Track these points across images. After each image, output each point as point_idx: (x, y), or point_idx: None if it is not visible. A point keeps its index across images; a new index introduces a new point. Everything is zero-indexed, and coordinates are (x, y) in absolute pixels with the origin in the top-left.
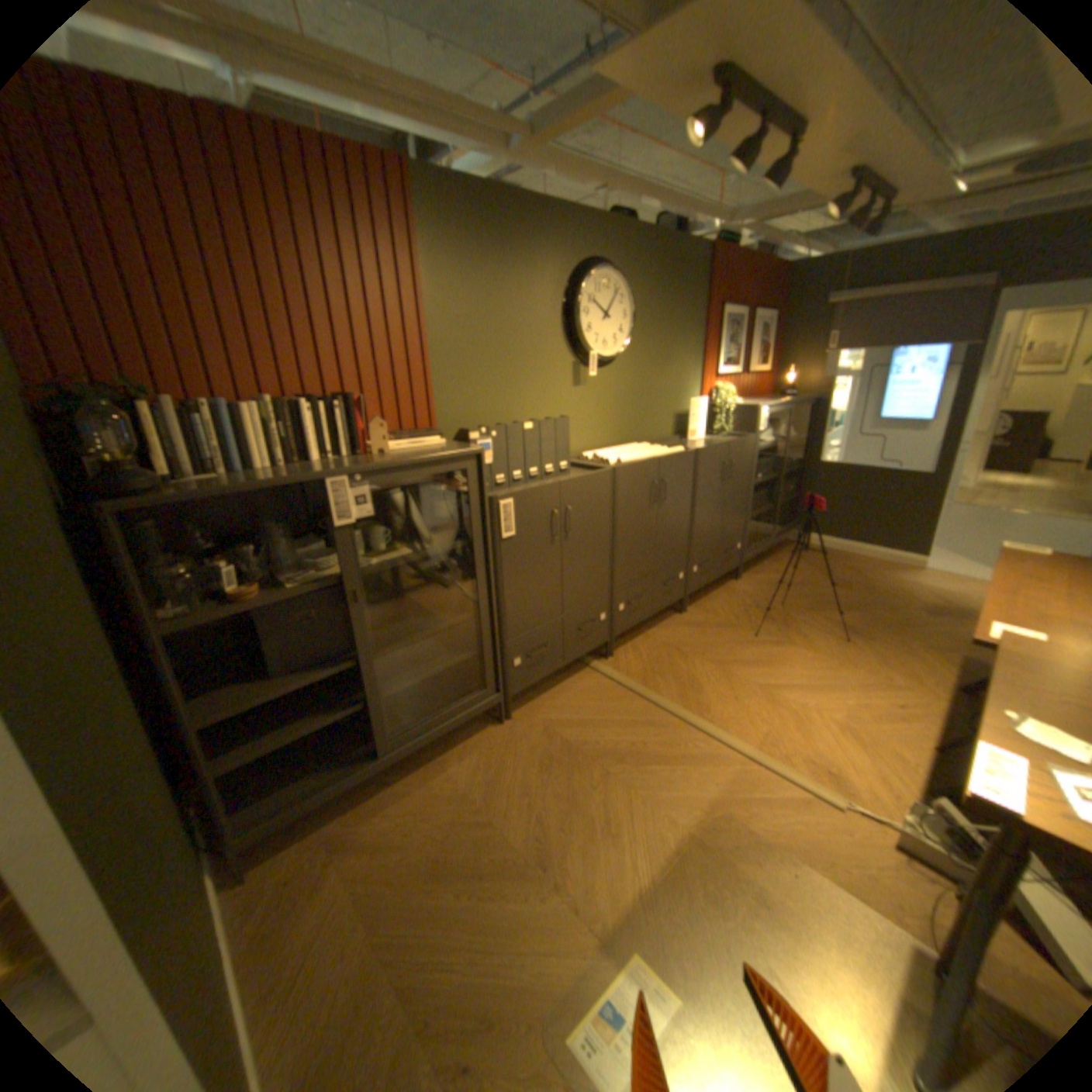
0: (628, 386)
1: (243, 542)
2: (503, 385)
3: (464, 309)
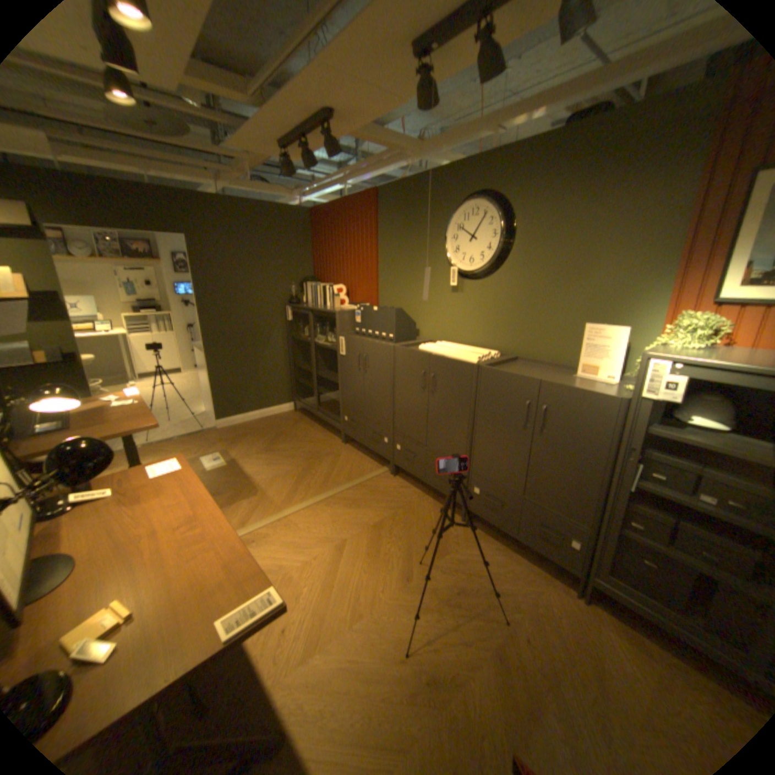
0: (509, 297)
1: (320, 325)
2: (408, 287)
3: (393, 247)
